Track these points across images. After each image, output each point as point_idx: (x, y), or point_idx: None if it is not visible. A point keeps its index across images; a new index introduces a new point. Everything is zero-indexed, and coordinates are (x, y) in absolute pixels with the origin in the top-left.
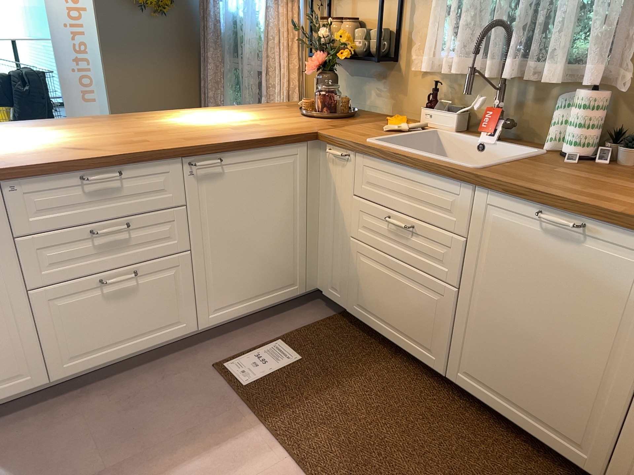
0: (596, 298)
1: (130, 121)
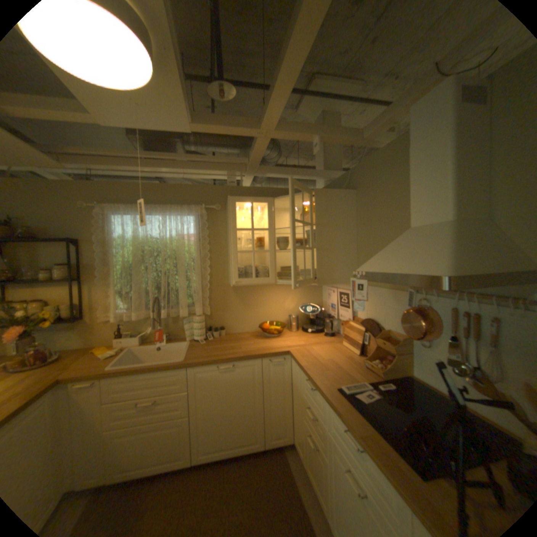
0: (244, 386)
1: None
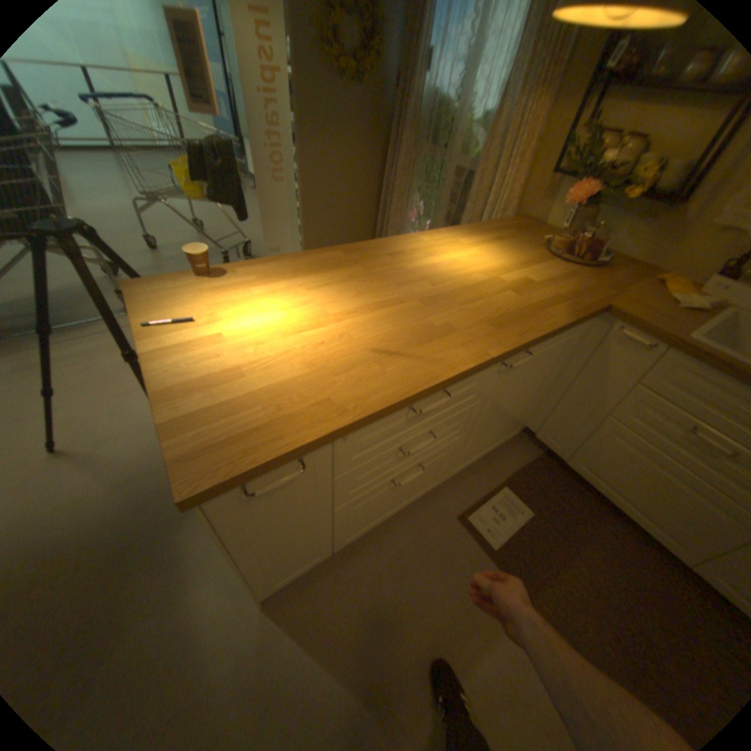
0: None
1: (387, 262)
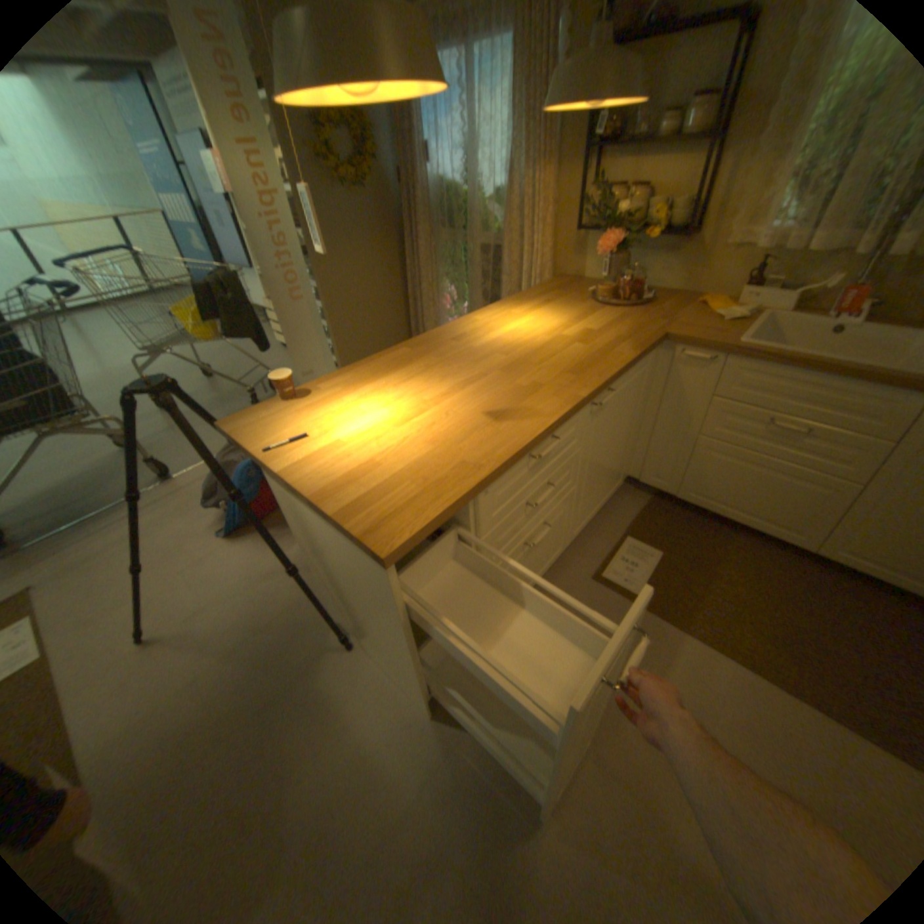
0: None
1: (454, 346)
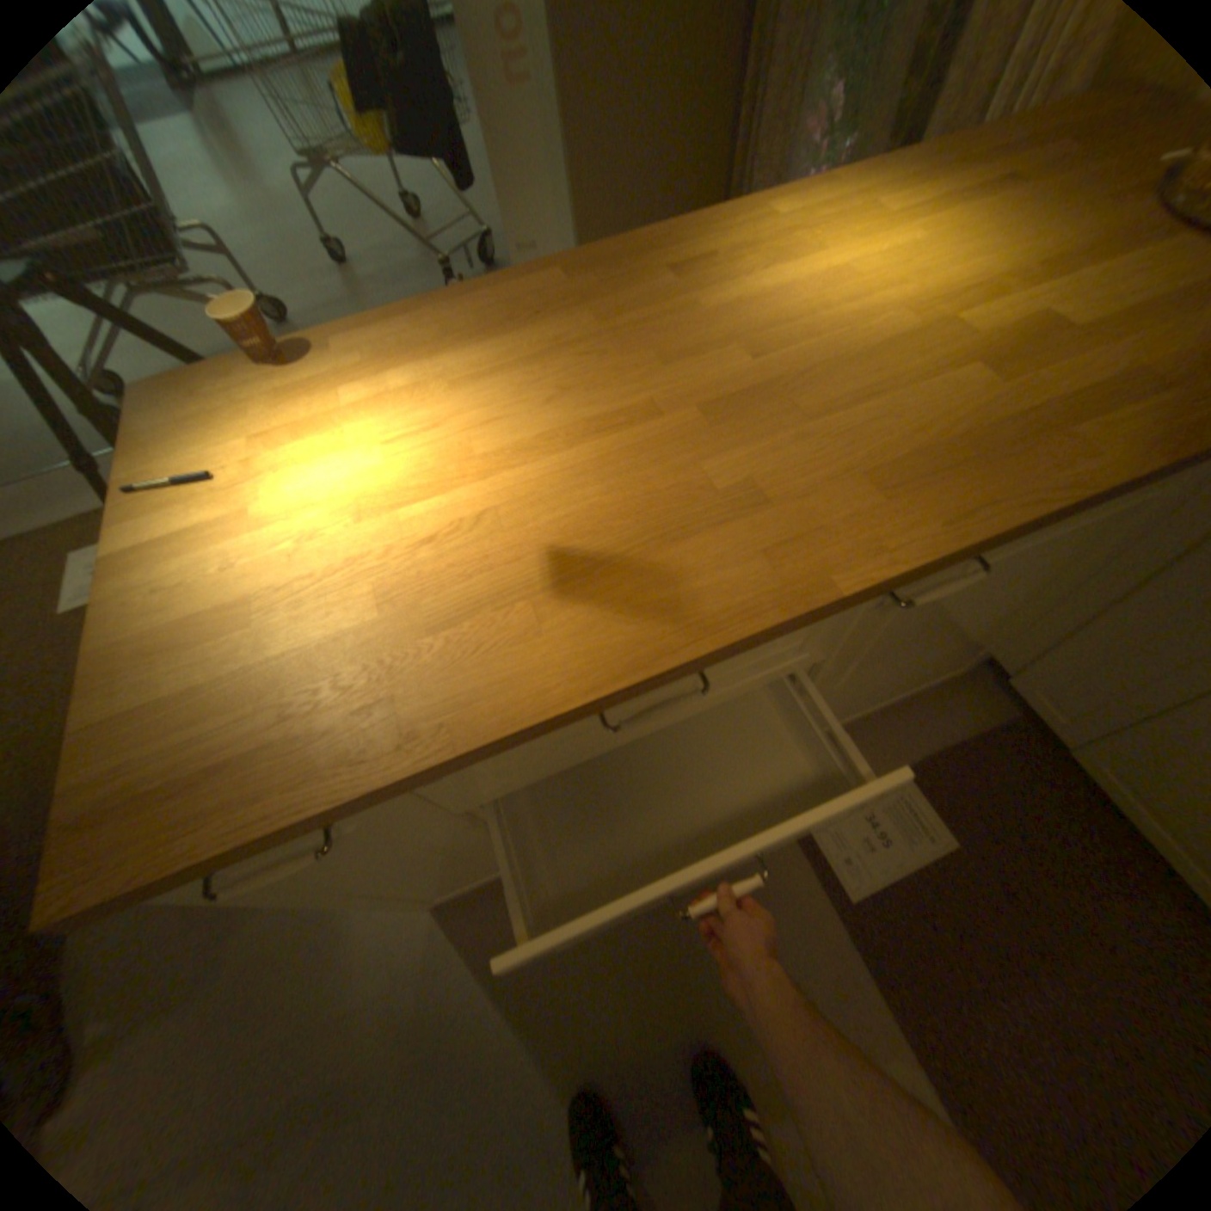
0: None
1: (660, 292)
